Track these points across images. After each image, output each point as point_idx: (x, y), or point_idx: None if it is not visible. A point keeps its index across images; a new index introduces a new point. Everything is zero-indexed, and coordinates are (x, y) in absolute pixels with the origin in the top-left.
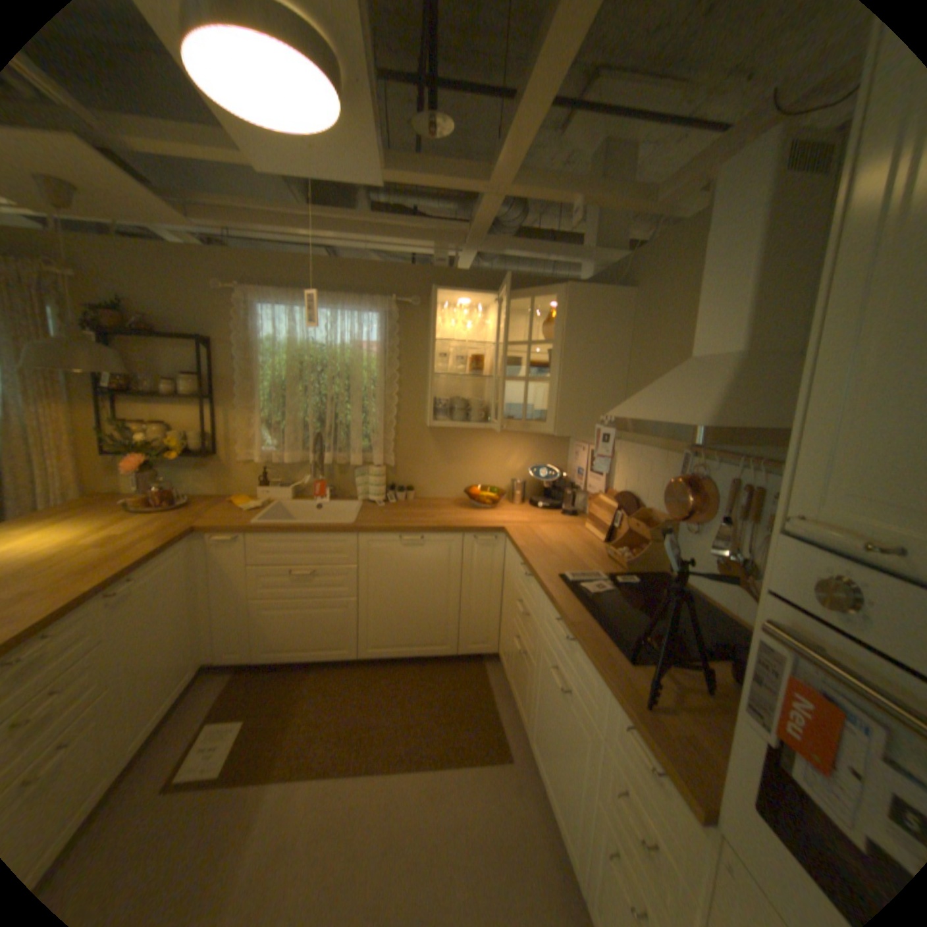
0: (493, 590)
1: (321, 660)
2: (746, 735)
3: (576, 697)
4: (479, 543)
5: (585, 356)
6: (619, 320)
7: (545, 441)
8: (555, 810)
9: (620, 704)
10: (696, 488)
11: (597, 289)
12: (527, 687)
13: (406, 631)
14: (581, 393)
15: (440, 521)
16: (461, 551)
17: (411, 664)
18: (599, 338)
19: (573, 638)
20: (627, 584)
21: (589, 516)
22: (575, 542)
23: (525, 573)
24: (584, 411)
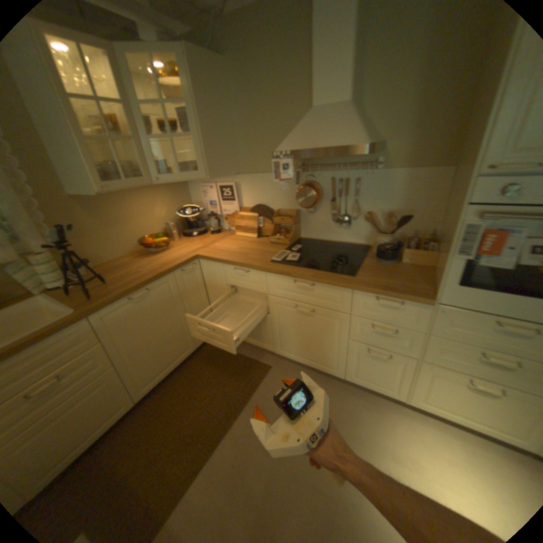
0: (203, 298)
1: (106, 432)
2: (453, 263)
3: (319, 310)
4: (186, 274)
5: (210, 113)
6: (220, 83)
7: (175, 190)
8: (311, 364)
9: (362, 294)
10: (314, 188)
11: (202, 53)
12: (264, 330)
13: (163, 359)
14: (215, 144)
15: (150, 272)
16: (178, 285)
17: (172, 376)
18: (213, 98)
19: (312, 284)
20: (298, 250)
21: (236, 228)
22: (245, 244)
23: (245, 272)
24: (219, 158)
